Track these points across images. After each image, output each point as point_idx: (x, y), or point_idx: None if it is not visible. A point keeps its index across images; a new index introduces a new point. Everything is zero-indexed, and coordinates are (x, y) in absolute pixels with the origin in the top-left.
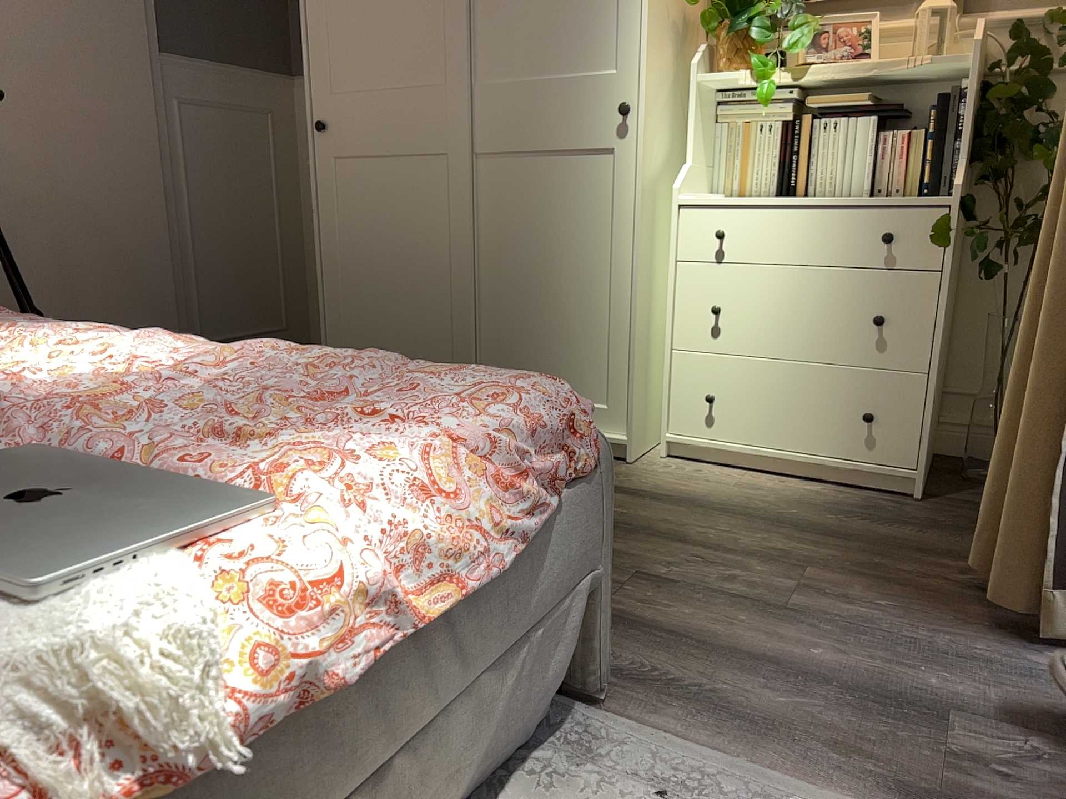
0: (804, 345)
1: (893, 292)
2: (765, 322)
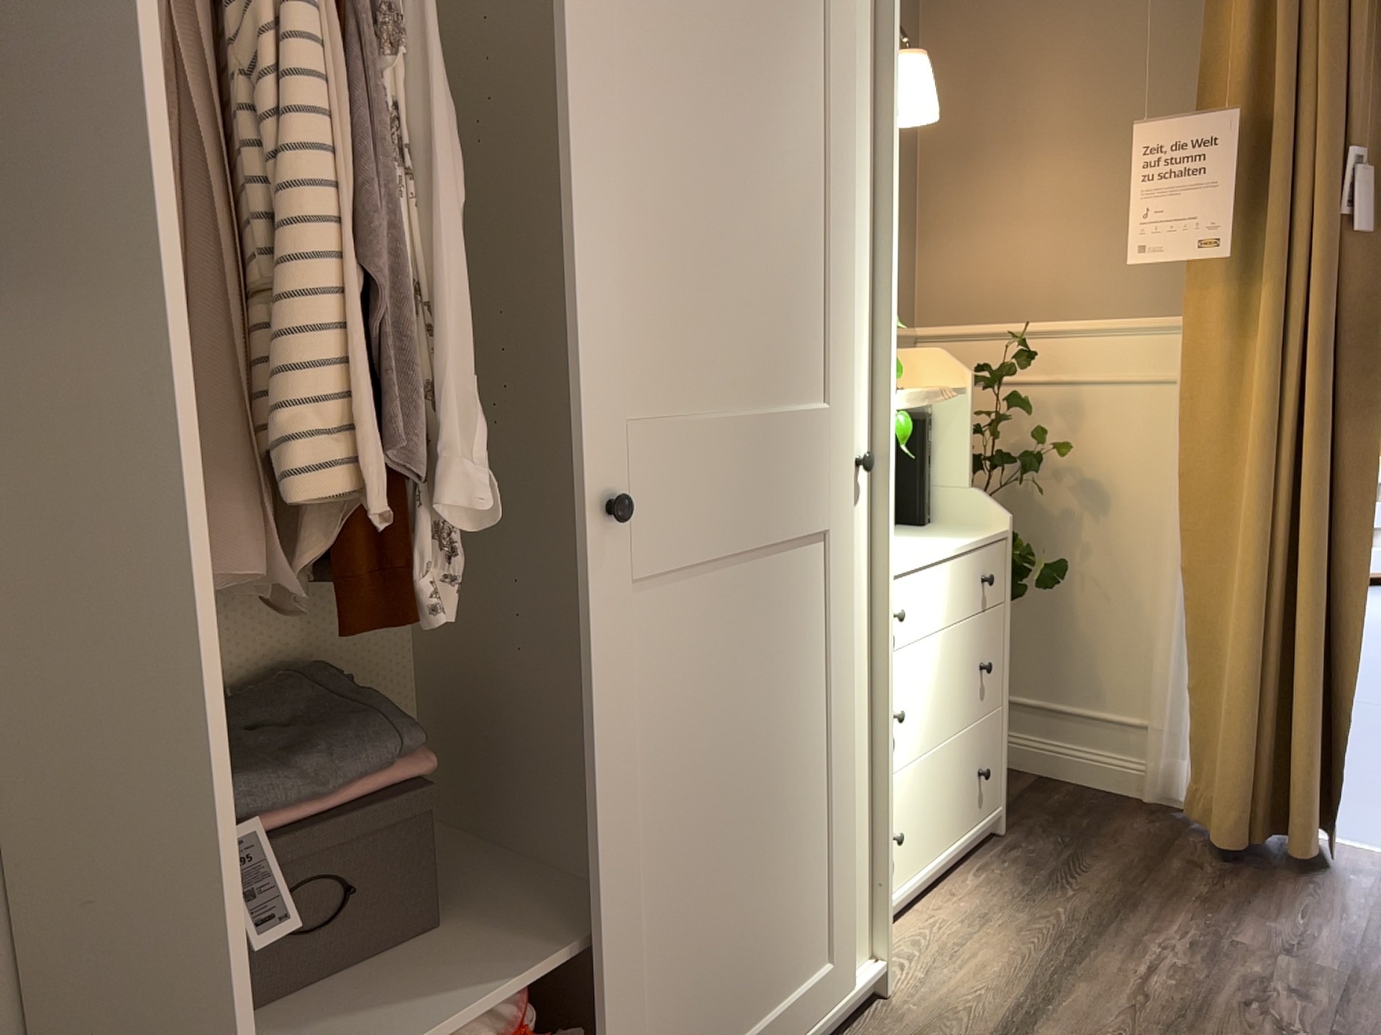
0: (945, 721)
1: (986, 634)
2: (922, 711)
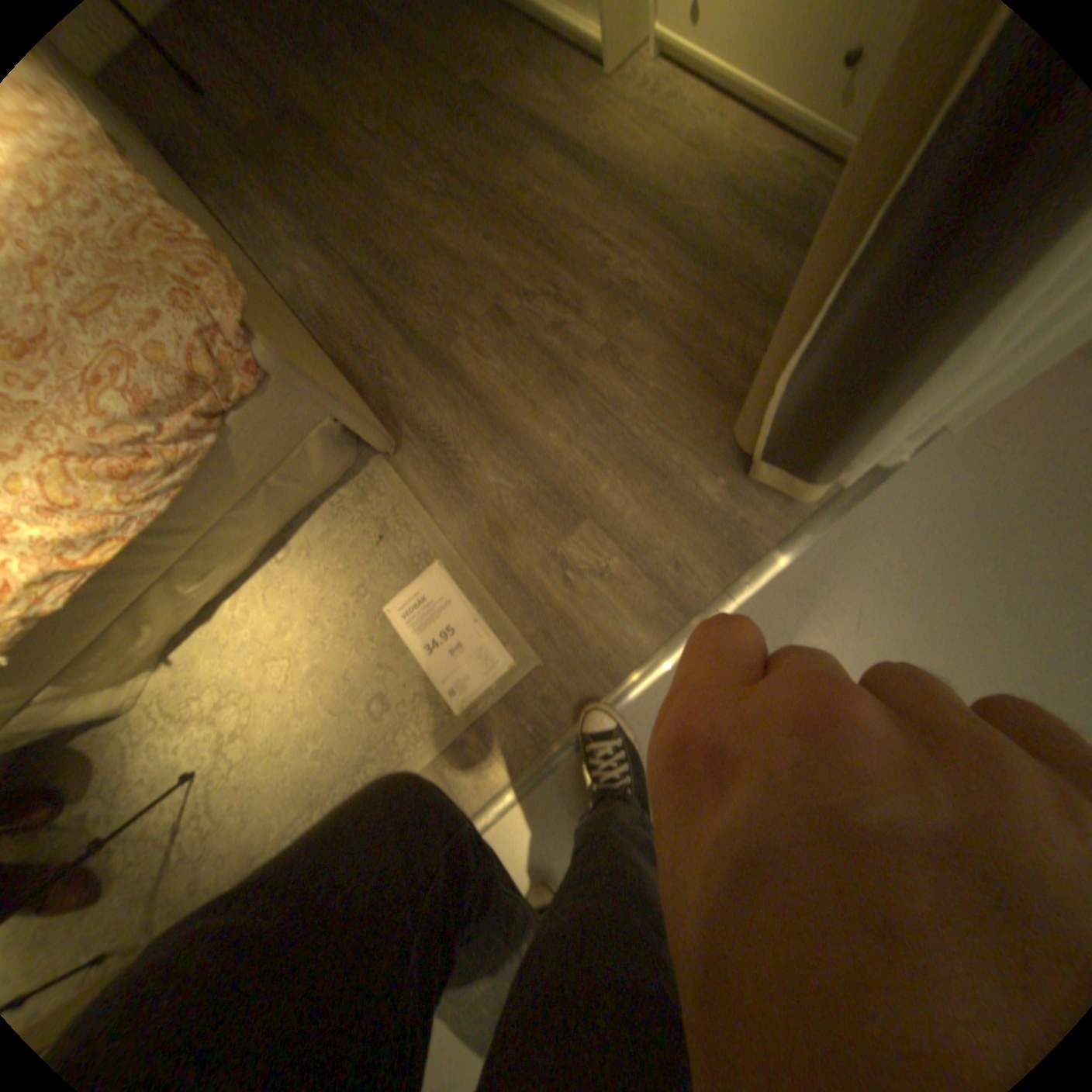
0: None
1: None
2: None
